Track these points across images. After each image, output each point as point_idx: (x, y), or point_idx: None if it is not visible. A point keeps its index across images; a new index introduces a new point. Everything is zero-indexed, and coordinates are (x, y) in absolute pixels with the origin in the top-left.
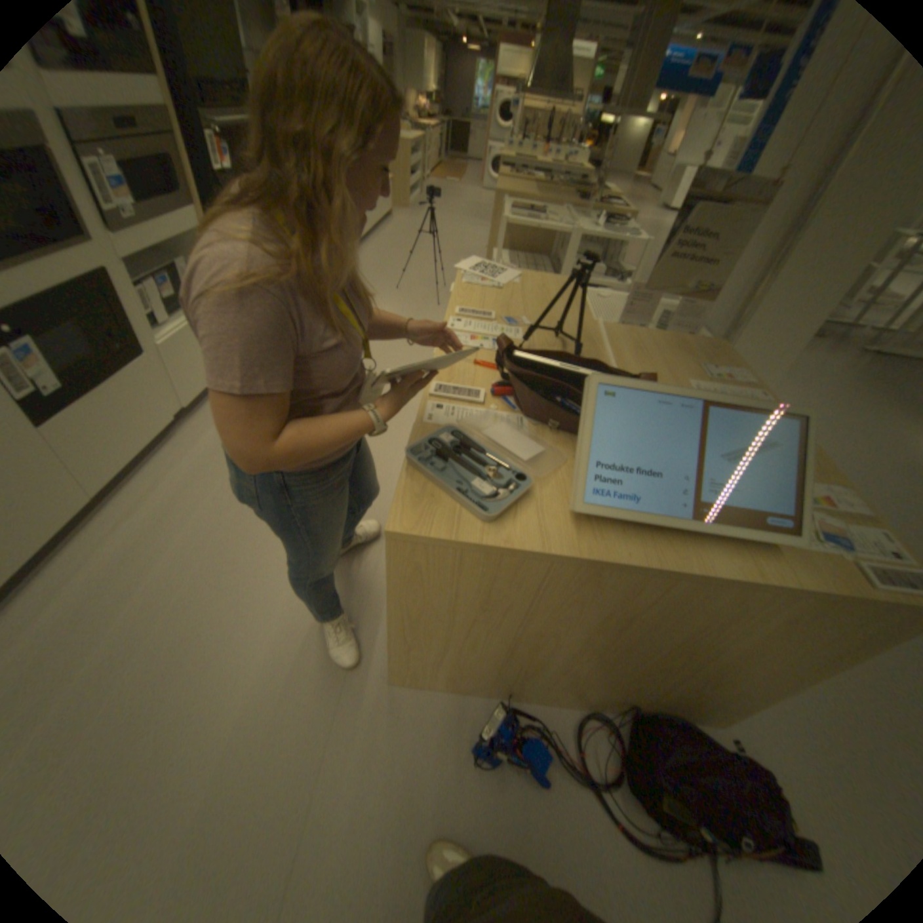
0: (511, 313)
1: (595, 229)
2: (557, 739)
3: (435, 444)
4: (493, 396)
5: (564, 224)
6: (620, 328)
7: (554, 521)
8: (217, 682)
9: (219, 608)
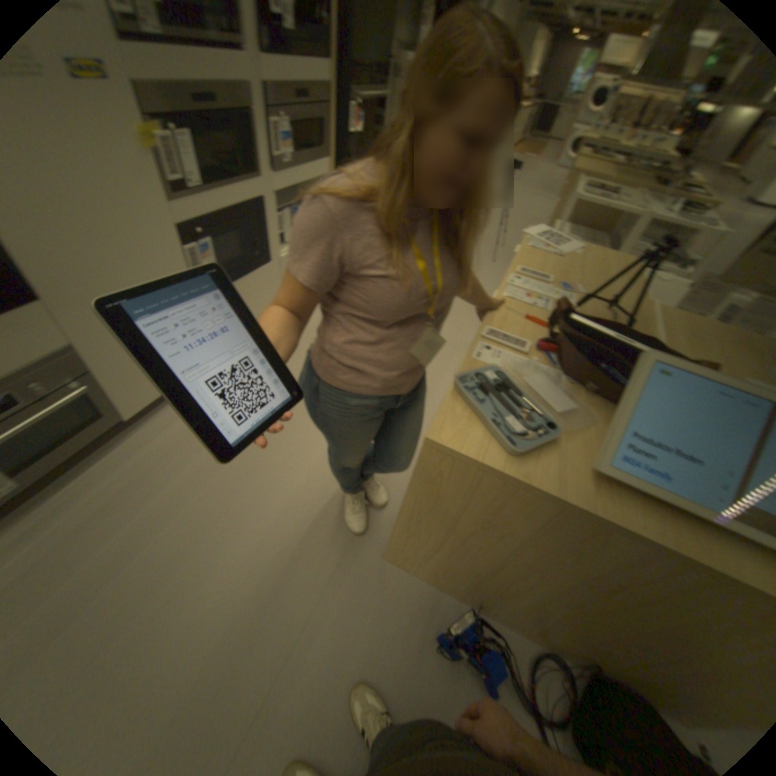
0: (569, 280)
1: (669, 214)
2: (515, 663)
3: (480, 378)
4: (539, 350)
5: (637, 206)
6: (679, 313)
7: (576, 474)
8: (267, 509)
9: (279, 457)
